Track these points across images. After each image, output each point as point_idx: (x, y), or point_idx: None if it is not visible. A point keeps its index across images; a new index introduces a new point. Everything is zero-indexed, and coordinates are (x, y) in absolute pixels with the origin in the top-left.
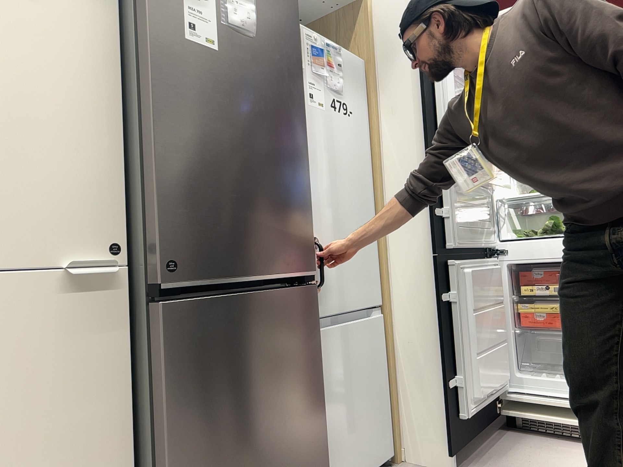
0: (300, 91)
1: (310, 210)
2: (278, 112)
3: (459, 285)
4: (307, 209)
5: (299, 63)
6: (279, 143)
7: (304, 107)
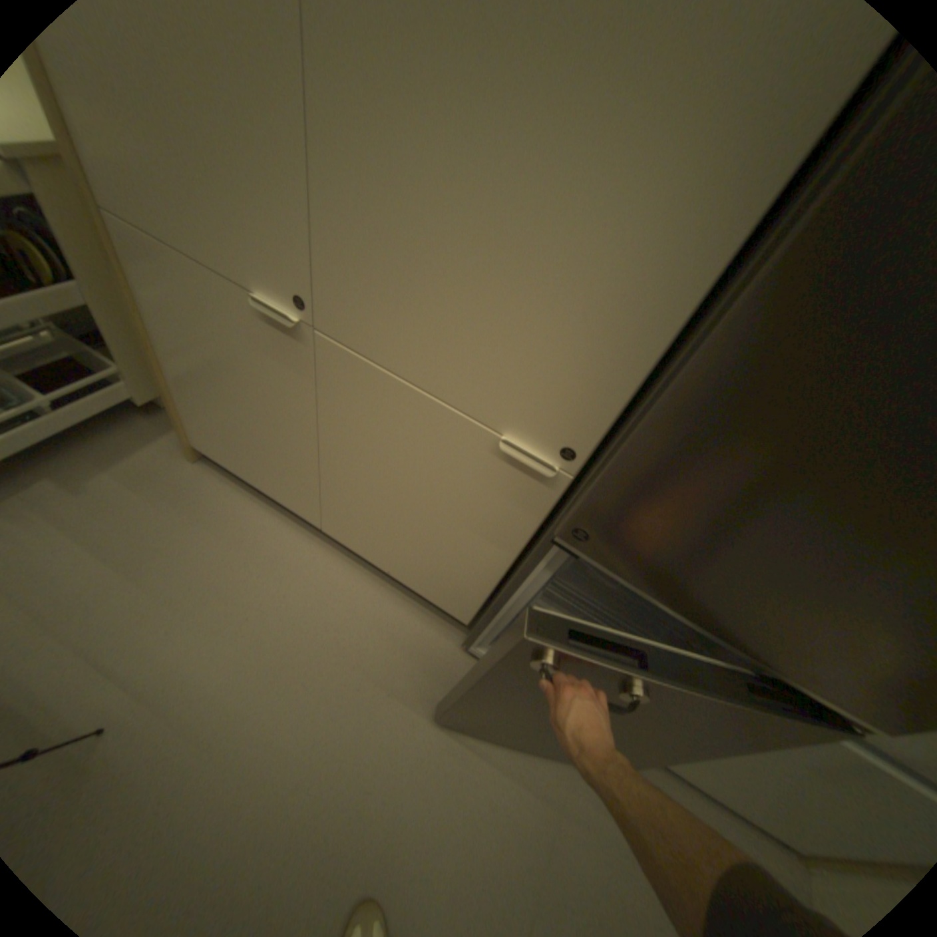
0: None
1: None
2: None
3: None
4: None
5: None
6: None
7: None
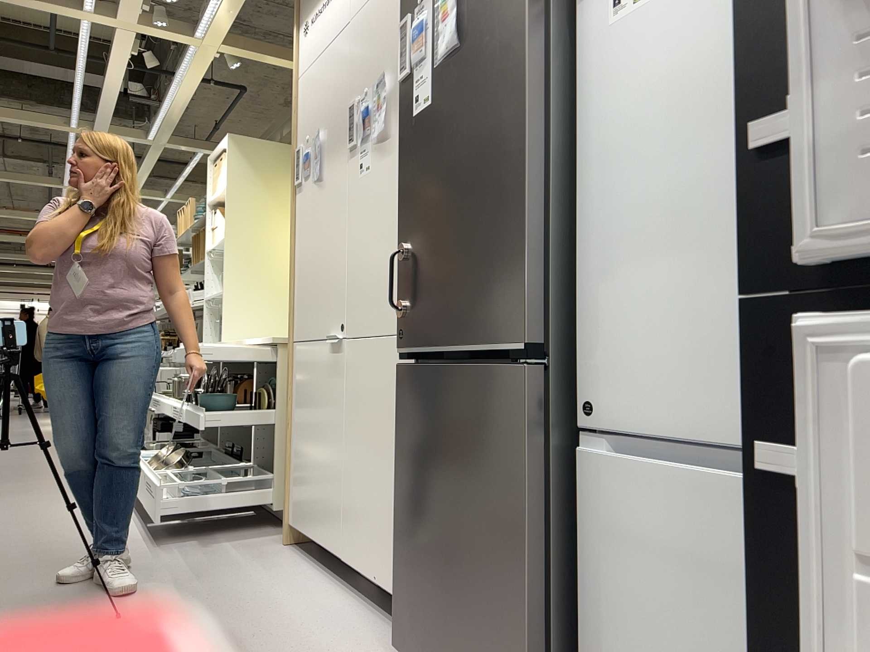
0: (521, 54)
1: (525, 245)
2: (484, 120)
3: (836, 437)
4: (520, 246)
5: (522, 7)
6: (484, 164)
7: (526, 76)
